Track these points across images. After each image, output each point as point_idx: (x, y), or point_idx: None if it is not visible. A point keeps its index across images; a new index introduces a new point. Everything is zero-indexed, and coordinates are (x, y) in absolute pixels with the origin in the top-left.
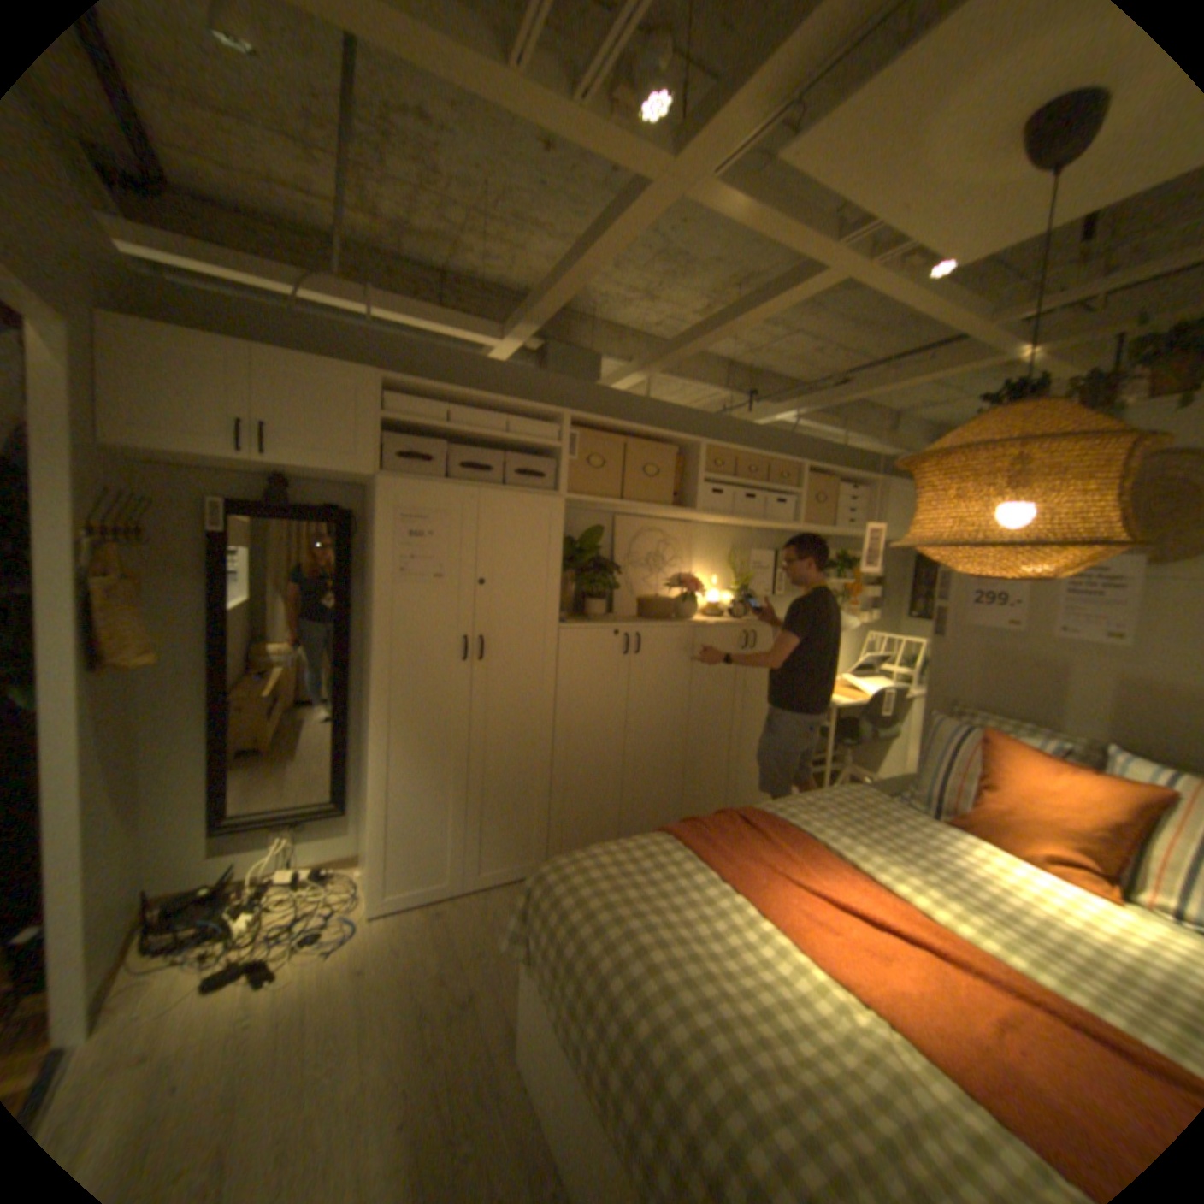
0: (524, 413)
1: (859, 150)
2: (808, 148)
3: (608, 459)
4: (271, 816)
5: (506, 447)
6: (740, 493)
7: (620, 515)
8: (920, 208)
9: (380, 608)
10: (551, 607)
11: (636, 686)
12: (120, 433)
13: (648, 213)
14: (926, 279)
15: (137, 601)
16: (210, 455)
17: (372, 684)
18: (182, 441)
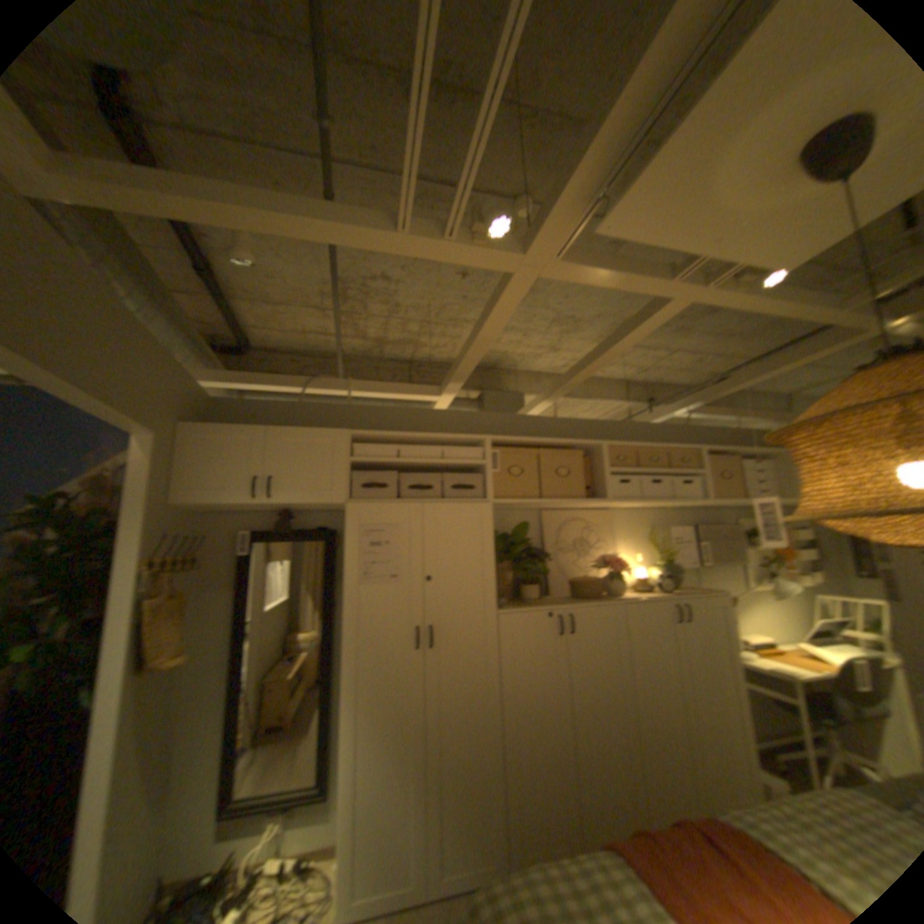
0: (455, 443)
1: (657, 212)
2: (614, 221)
3: (526, 468)
4: (264, 802)
5: (443, 469)
6: (647, 480)
7: (544, 510)
8: (731, 240)
9: (346, 608)
10: (489, 595)
11: (576, 667)
12: (180, 496)
13: (517, 294)
14: (762, 289)
15: (179, 614)
16: (233, 503)
17: (340, 675)
18: (216, 496)
